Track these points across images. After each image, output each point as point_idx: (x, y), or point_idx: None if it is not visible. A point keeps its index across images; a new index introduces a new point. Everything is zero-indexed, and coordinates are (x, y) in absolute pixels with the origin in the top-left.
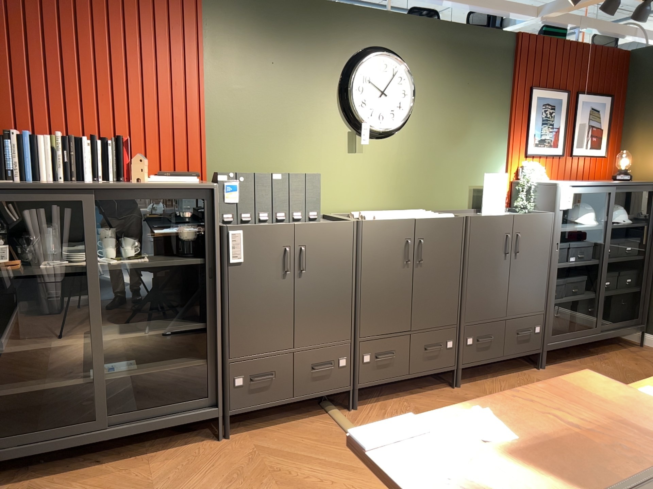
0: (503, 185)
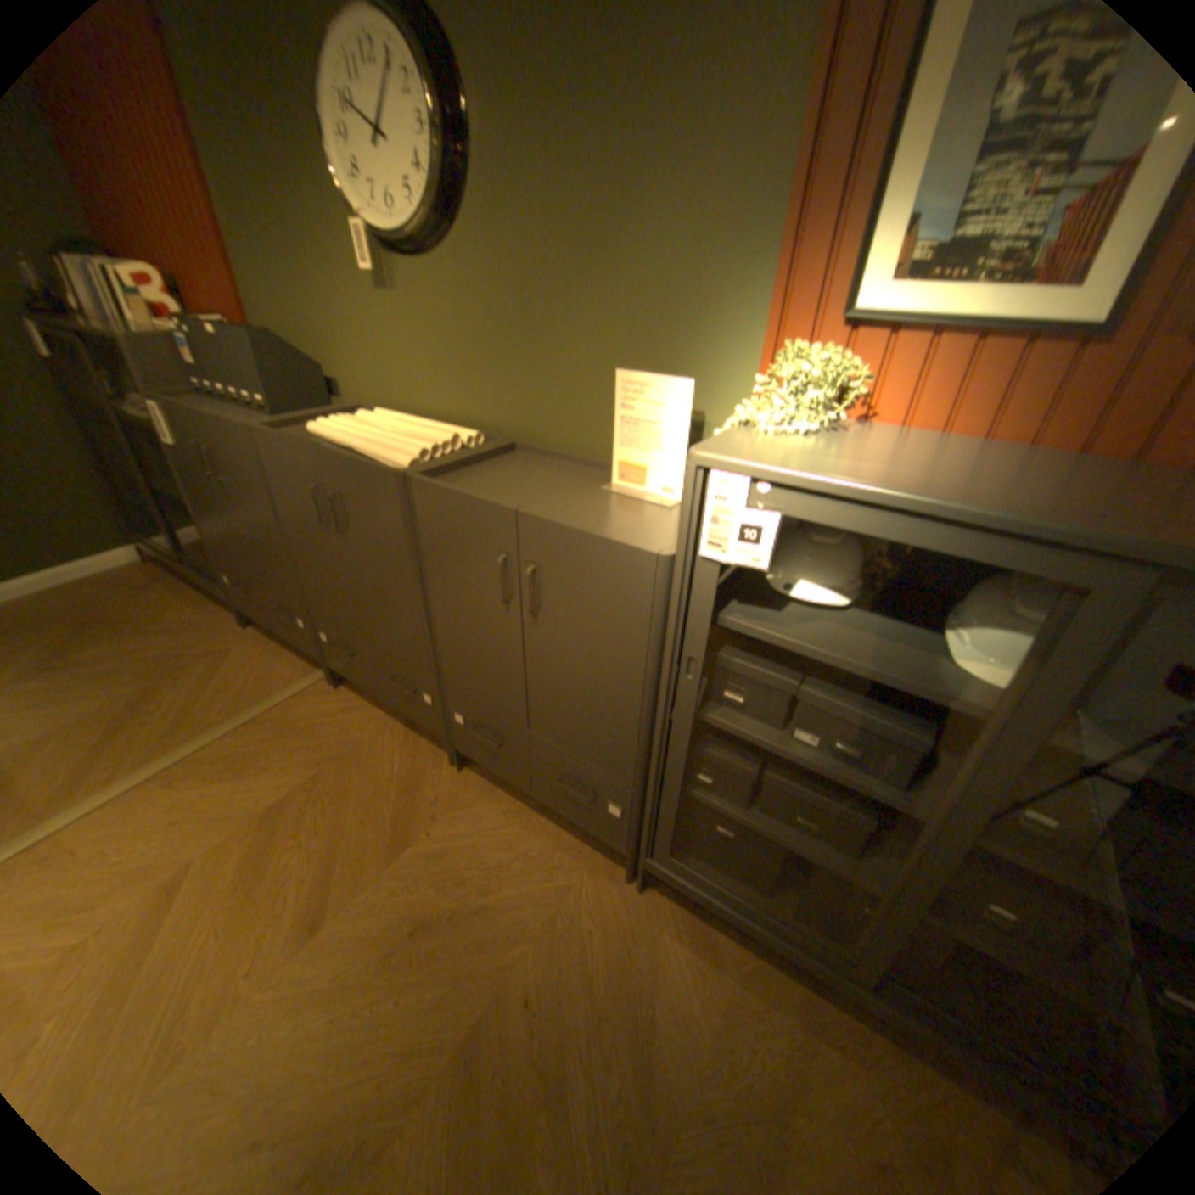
0: (674, 417)
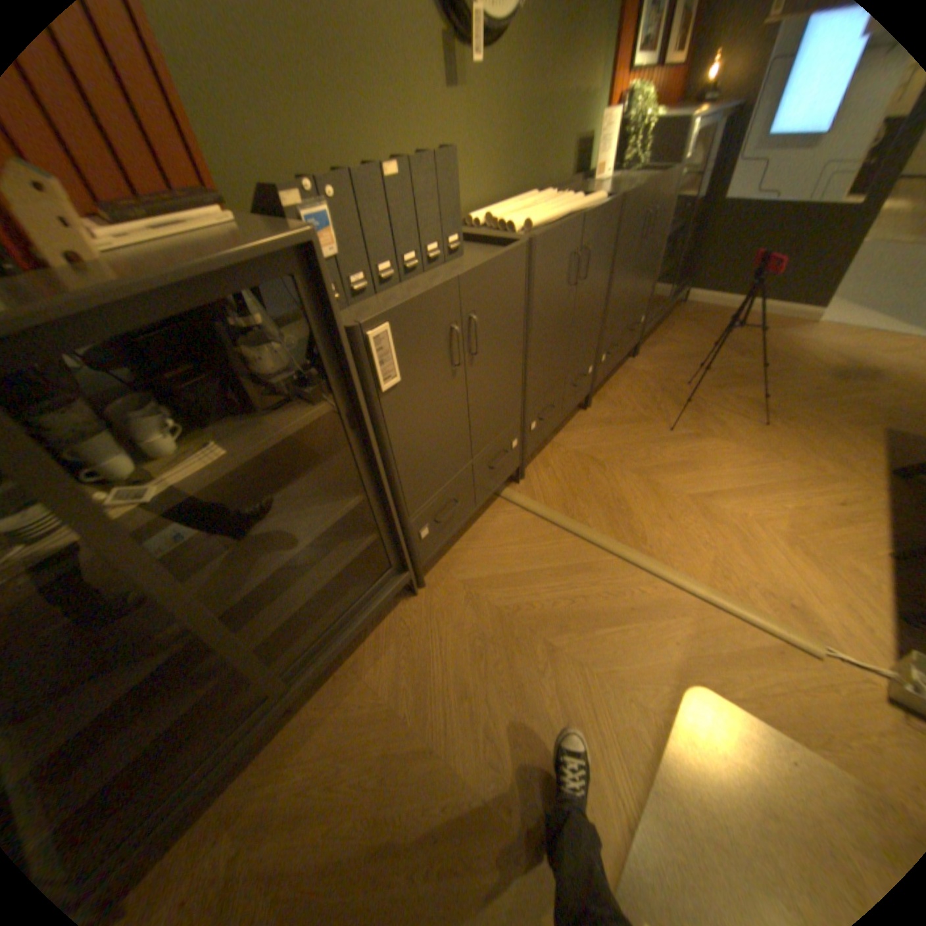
0: (615, 129)
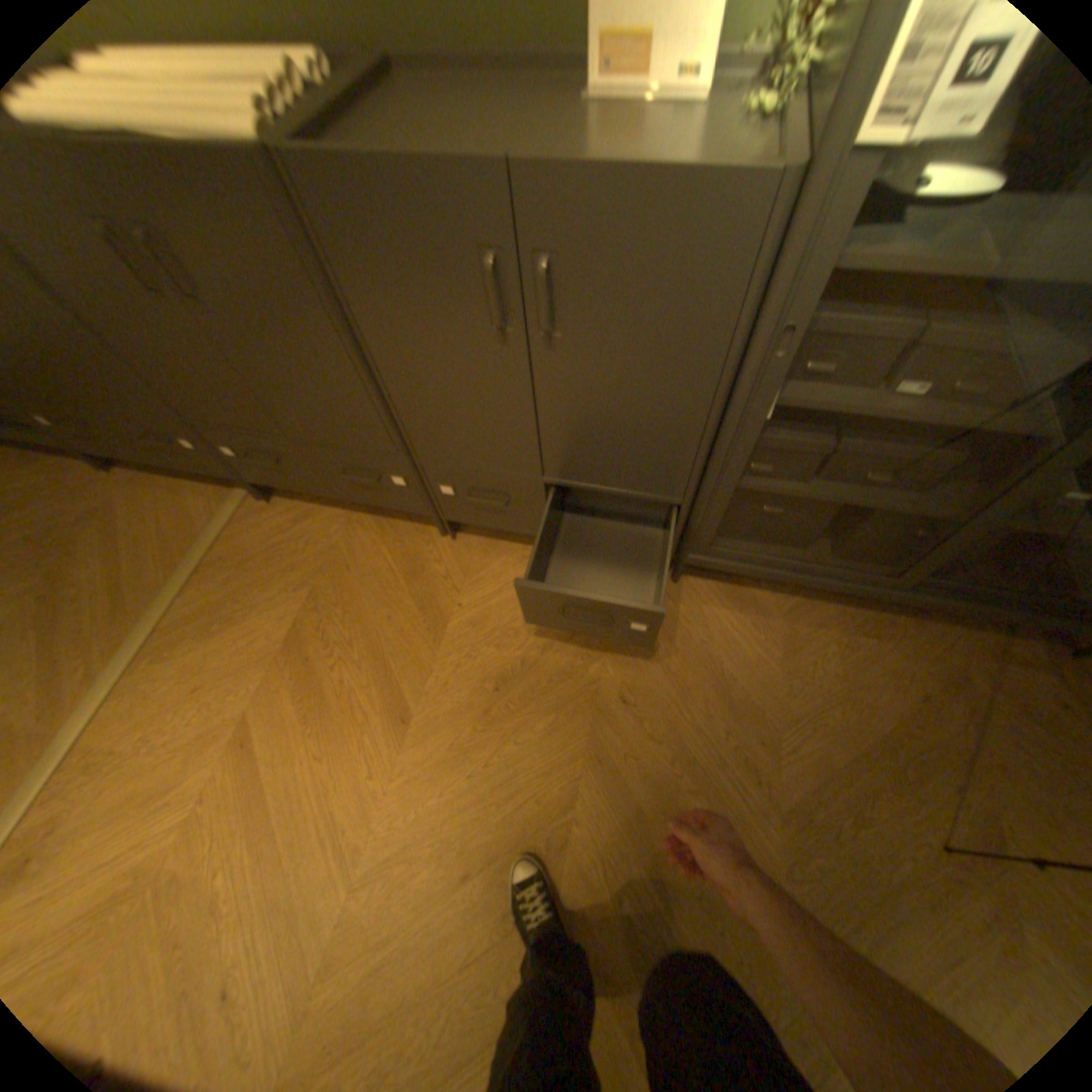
0: None
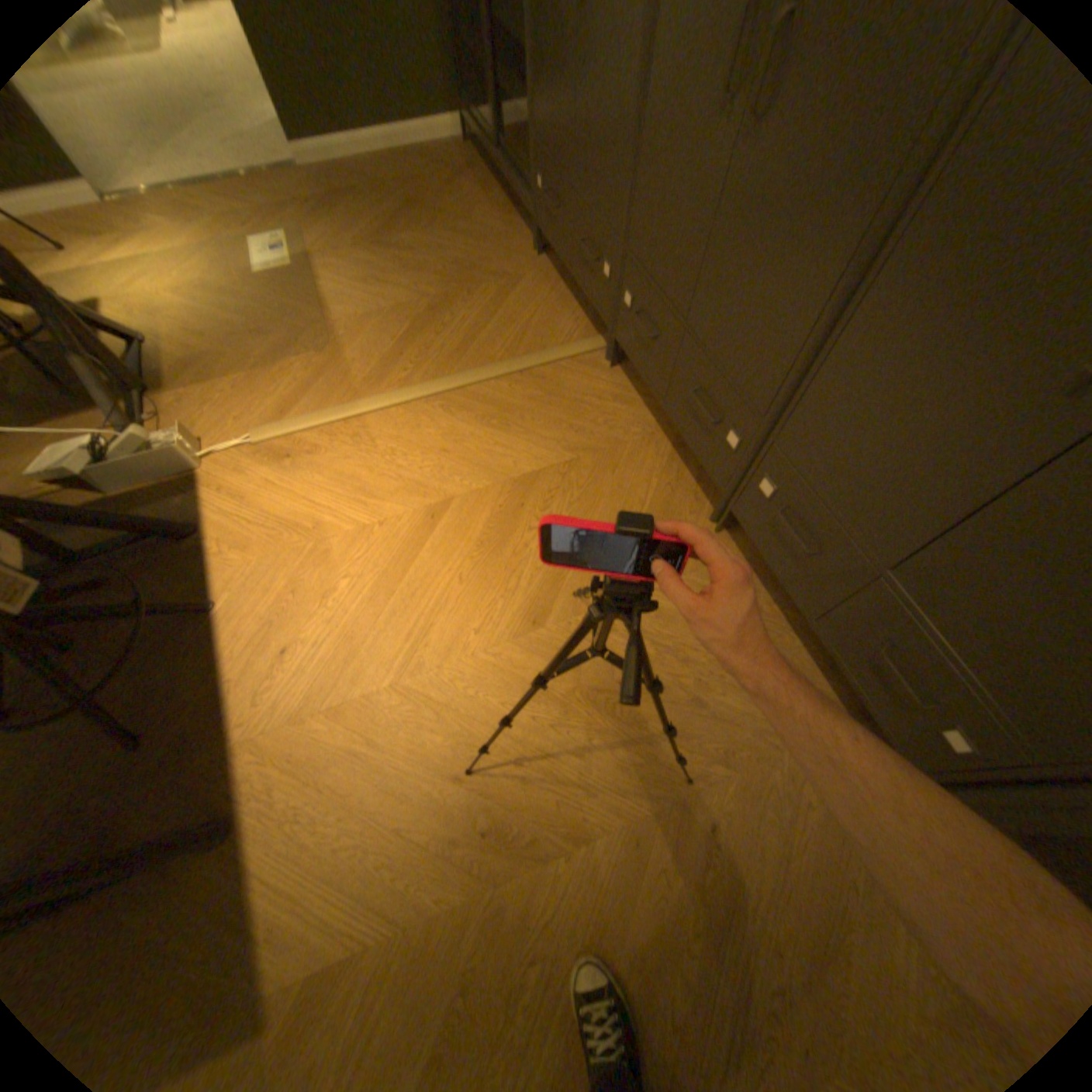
0: None
